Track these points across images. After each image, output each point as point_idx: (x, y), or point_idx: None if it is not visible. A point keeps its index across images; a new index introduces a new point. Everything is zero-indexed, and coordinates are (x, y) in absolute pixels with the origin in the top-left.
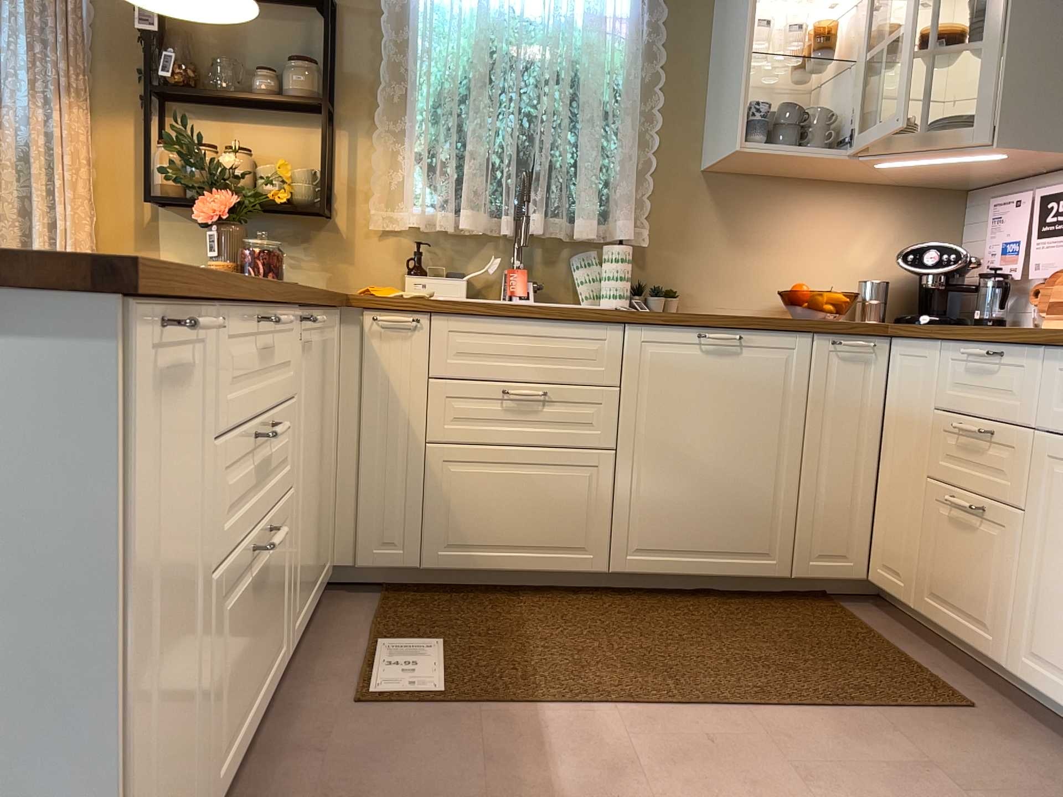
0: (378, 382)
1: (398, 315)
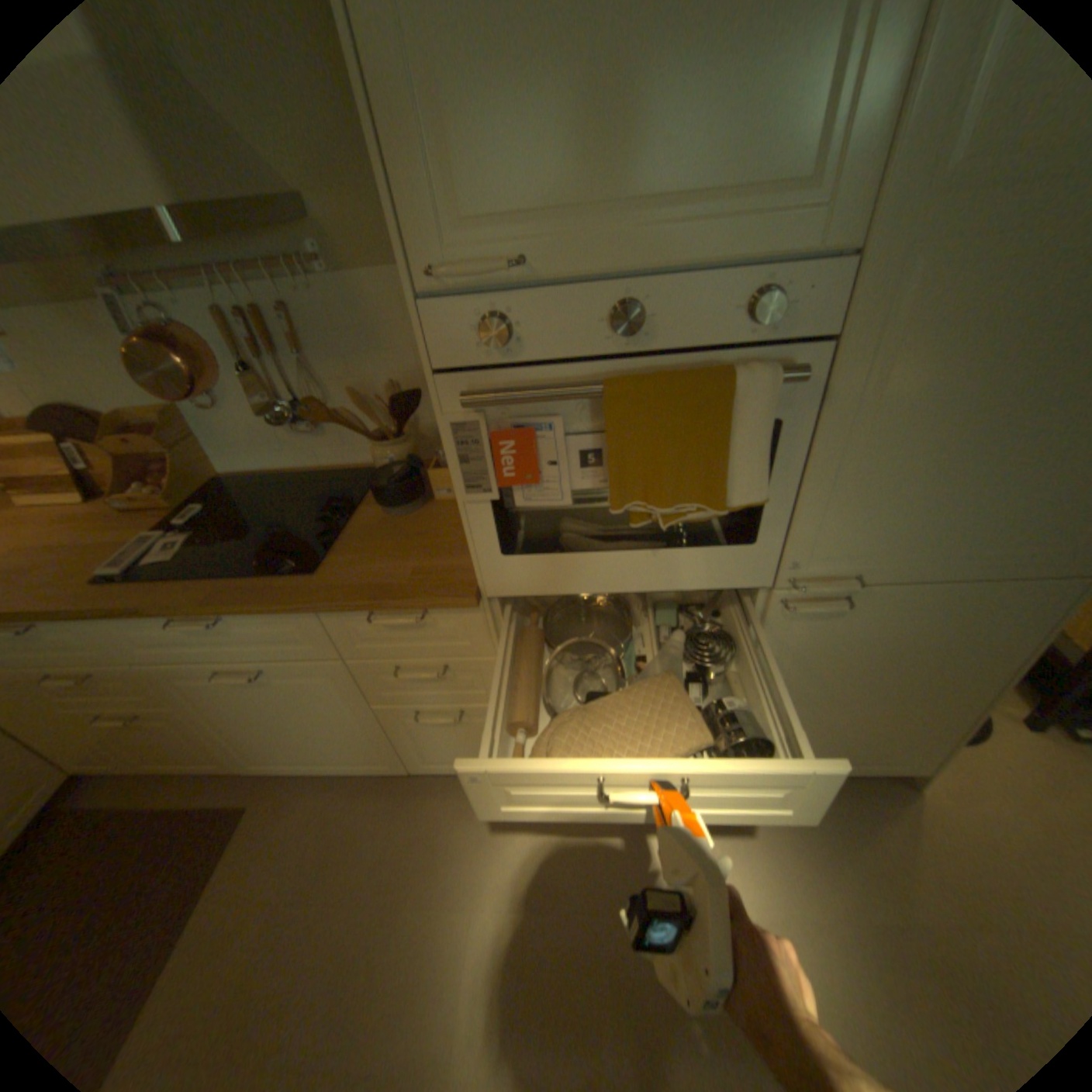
0: None
1: None
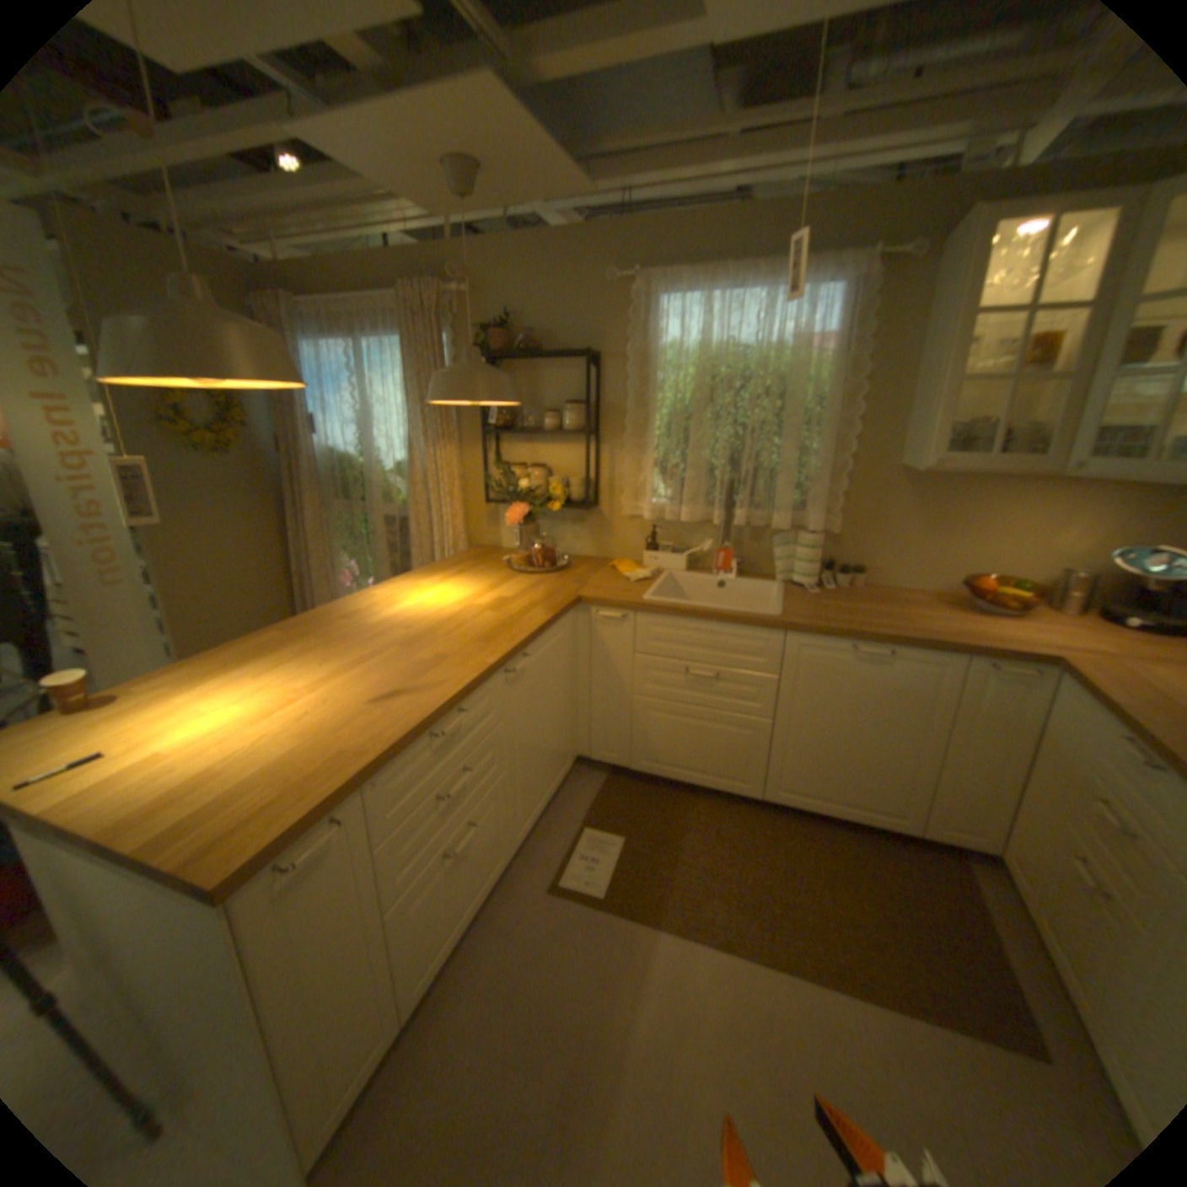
0: (602, 652)
1: (614, 610)
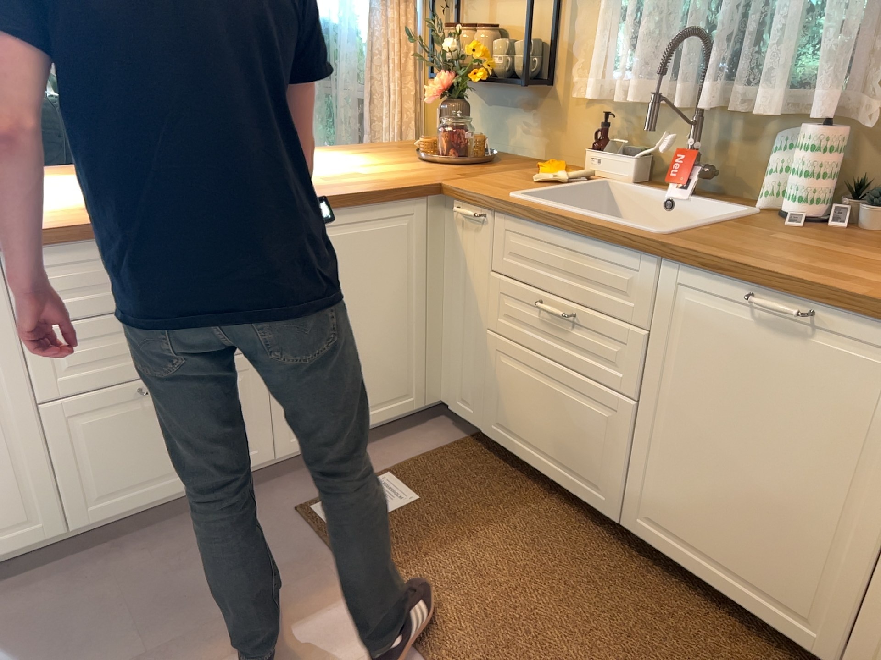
0: (462, 264)
1: (474, 207)
